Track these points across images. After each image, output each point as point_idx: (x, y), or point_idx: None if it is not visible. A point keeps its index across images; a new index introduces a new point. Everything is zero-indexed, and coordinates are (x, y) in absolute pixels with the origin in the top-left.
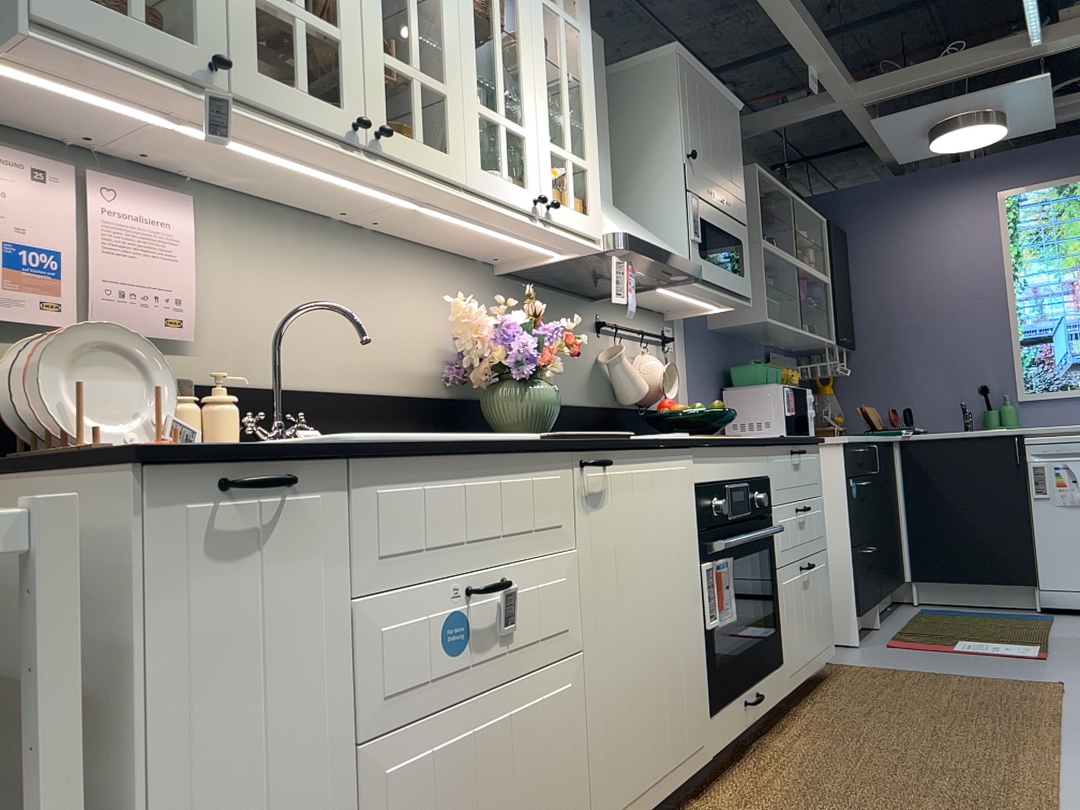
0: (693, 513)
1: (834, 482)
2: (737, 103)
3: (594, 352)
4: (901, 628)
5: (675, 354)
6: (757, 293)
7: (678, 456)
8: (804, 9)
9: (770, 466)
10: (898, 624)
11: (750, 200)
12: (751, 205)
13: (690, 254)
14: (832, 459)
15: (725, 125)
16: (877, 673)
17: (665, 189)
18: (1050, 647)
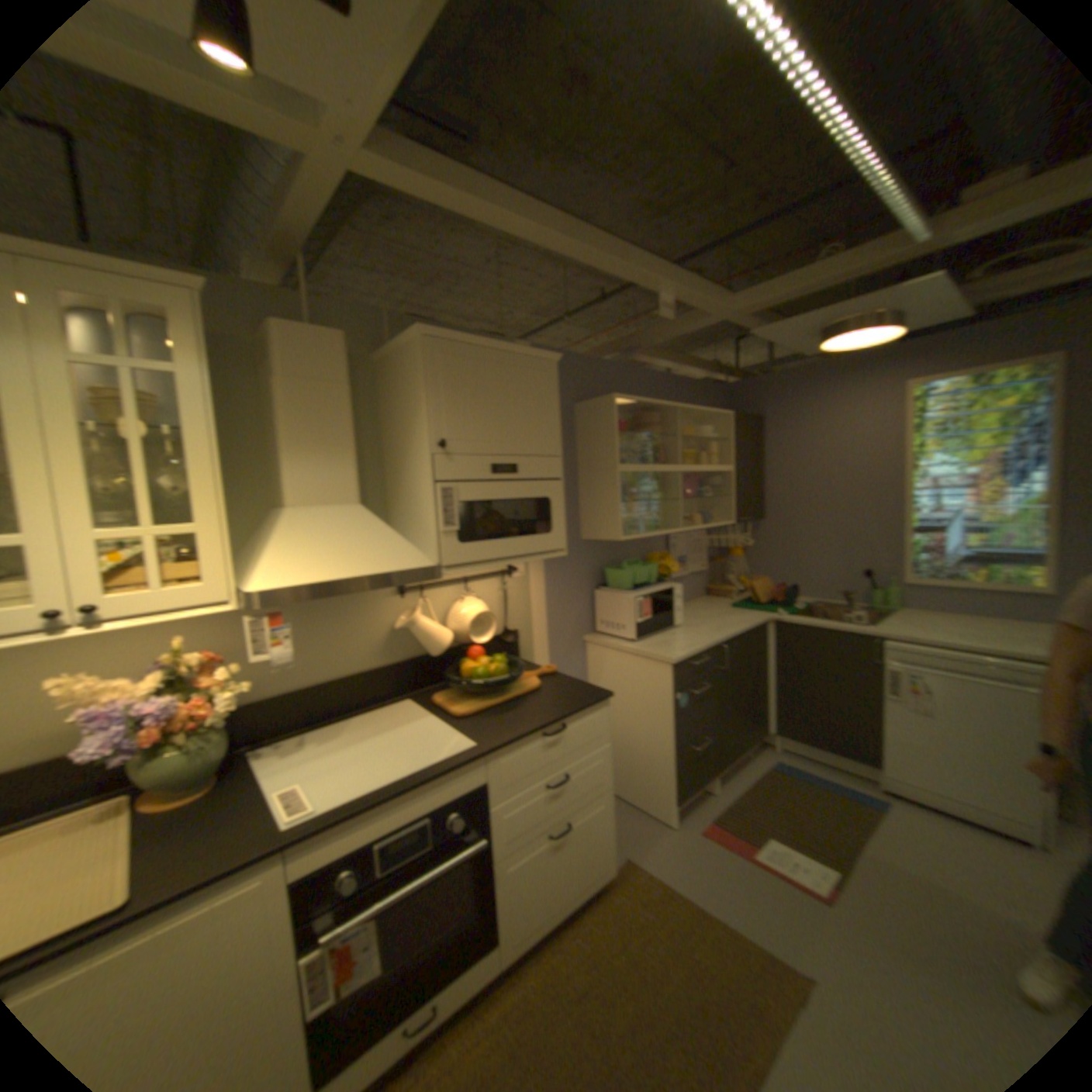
0: (277, 922)
1: (665, 694)
2: (550, 355)
3: (393, 616)
4: (737, 803)
5: (525, 578)
6: (614, 514)
7: (237, 882)
8: (621, 241)
9: (489, 774)
10: (740, 792)
11: (611, 427)
12: (620, 428)
13: (440, 547)
14: (664, 674)
15: (525, 386)
16: (651, 901)
17: (423, 477)
18: (850, 886)
